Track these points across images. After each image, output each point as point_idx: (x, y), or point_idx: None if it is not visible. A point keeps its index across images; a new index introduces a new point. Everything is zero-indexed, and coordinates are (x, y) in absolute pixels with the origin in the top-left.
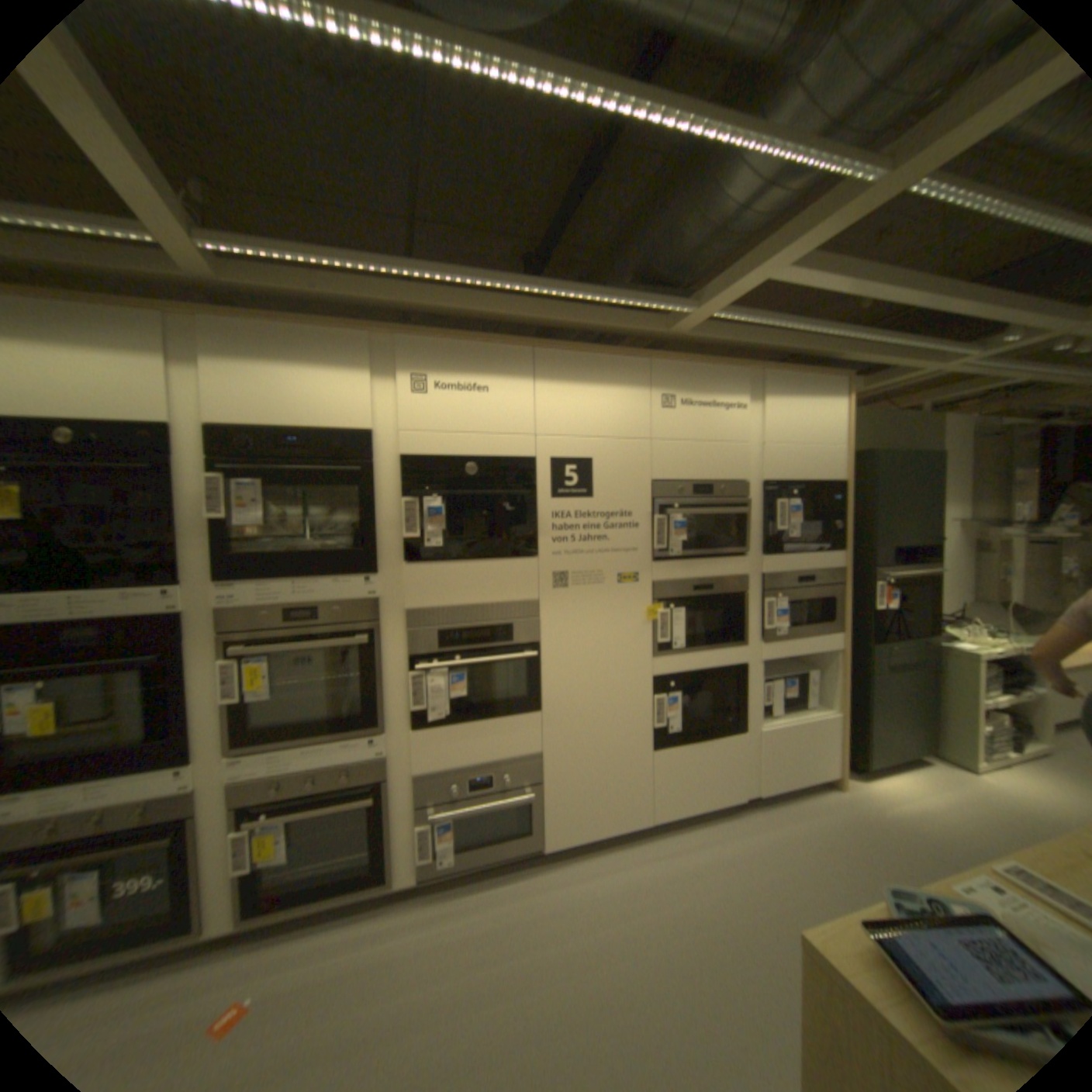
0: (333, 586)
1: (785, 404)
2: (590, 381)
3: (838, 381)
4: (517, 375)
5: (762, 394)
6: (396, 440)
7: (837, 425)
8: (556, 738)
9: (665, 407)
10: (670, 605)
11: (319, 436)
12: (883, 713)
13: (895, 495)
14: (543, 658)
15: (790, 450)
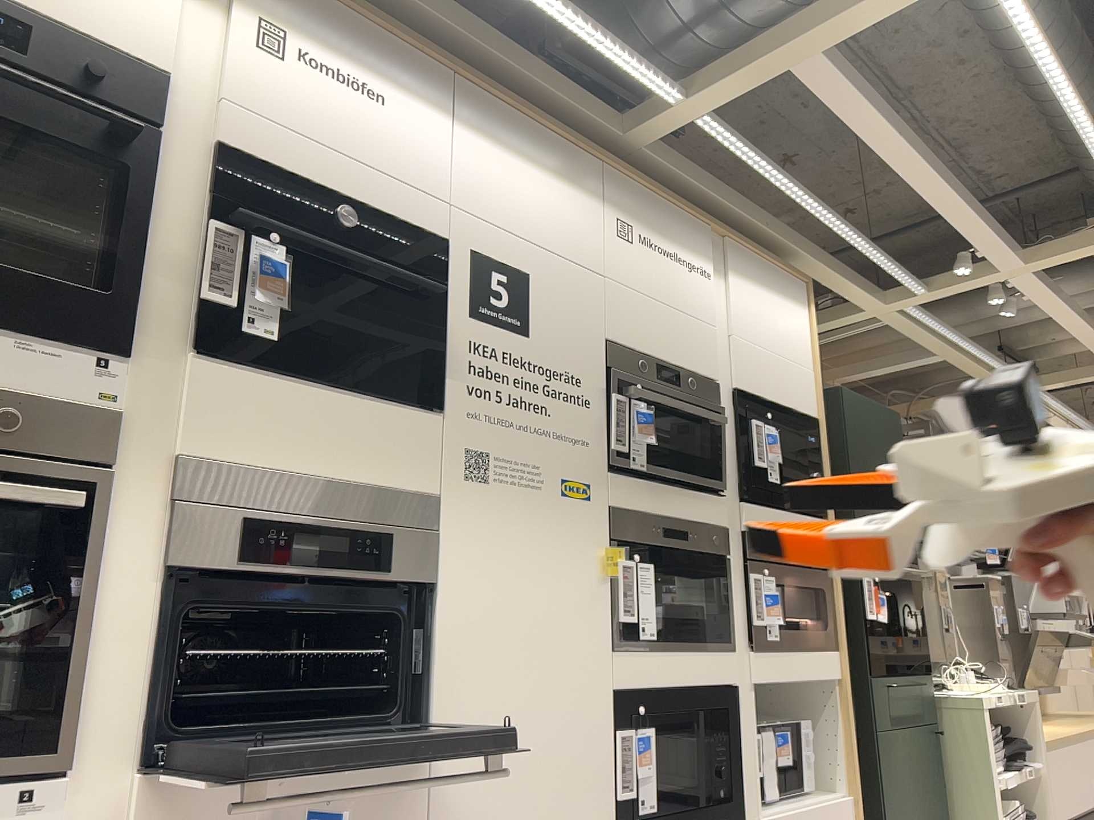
0: (15, 355)
1: (749, 290)
2: (530, 156)
3: (796, 284)
4: (430, 100)
5: (723, 268)
6: (214, 114)
7: (800, 340)
8: (455, 816)
9: (622, 235)
10: (635, 554)
11: (58, 38)
12: (893, 795)
13: (862, 453)
14: (441, 623)
15: (759, 354)
